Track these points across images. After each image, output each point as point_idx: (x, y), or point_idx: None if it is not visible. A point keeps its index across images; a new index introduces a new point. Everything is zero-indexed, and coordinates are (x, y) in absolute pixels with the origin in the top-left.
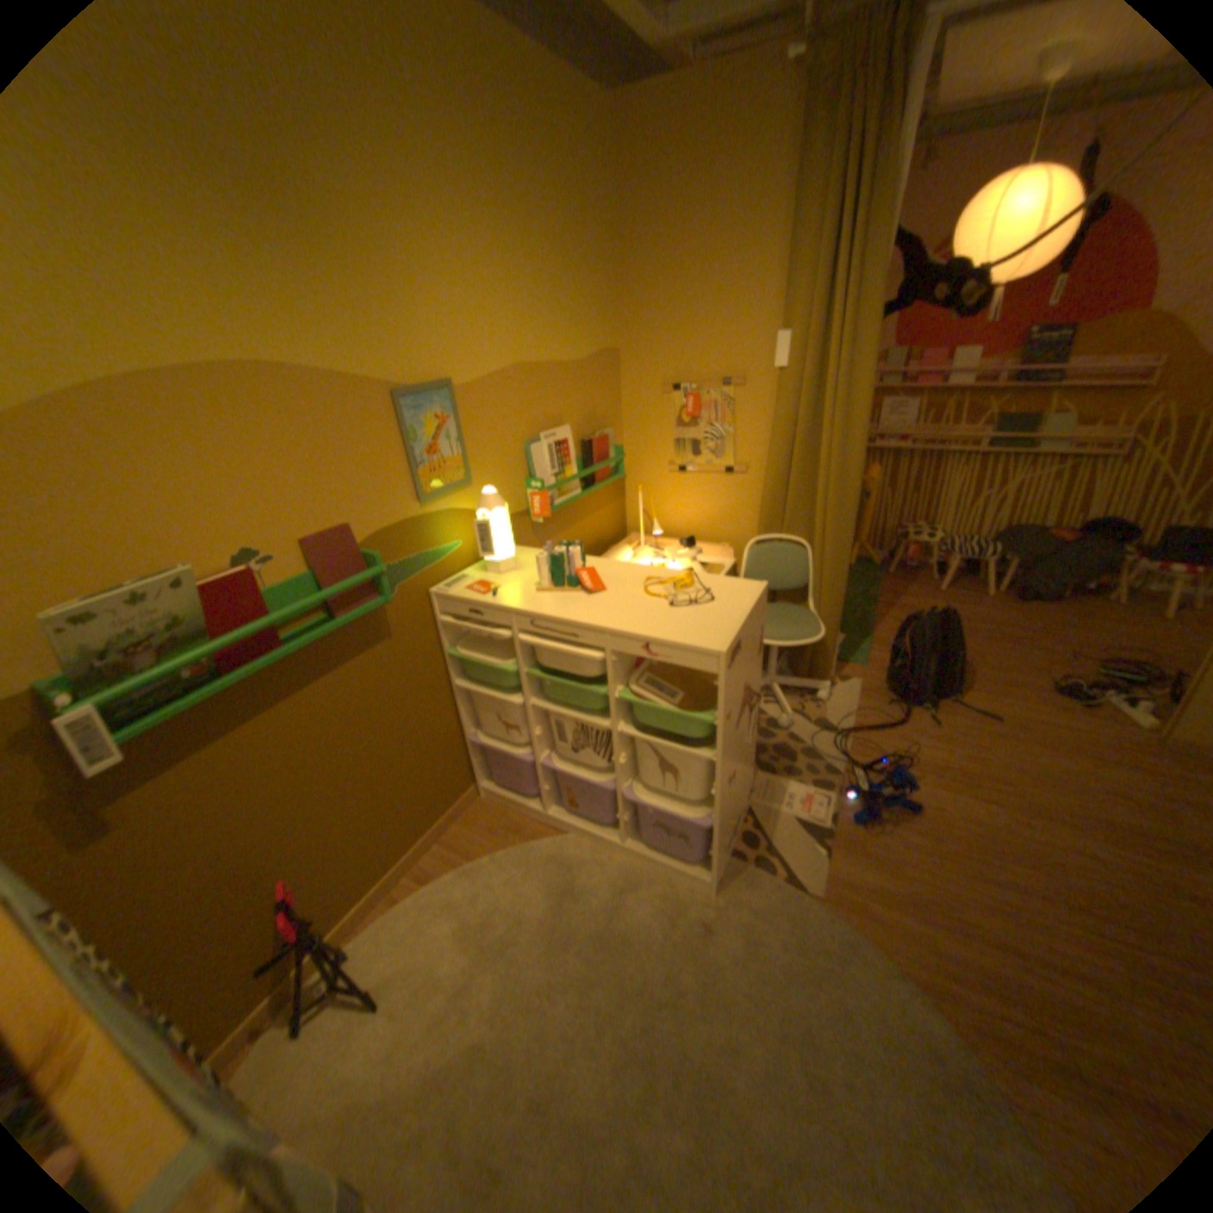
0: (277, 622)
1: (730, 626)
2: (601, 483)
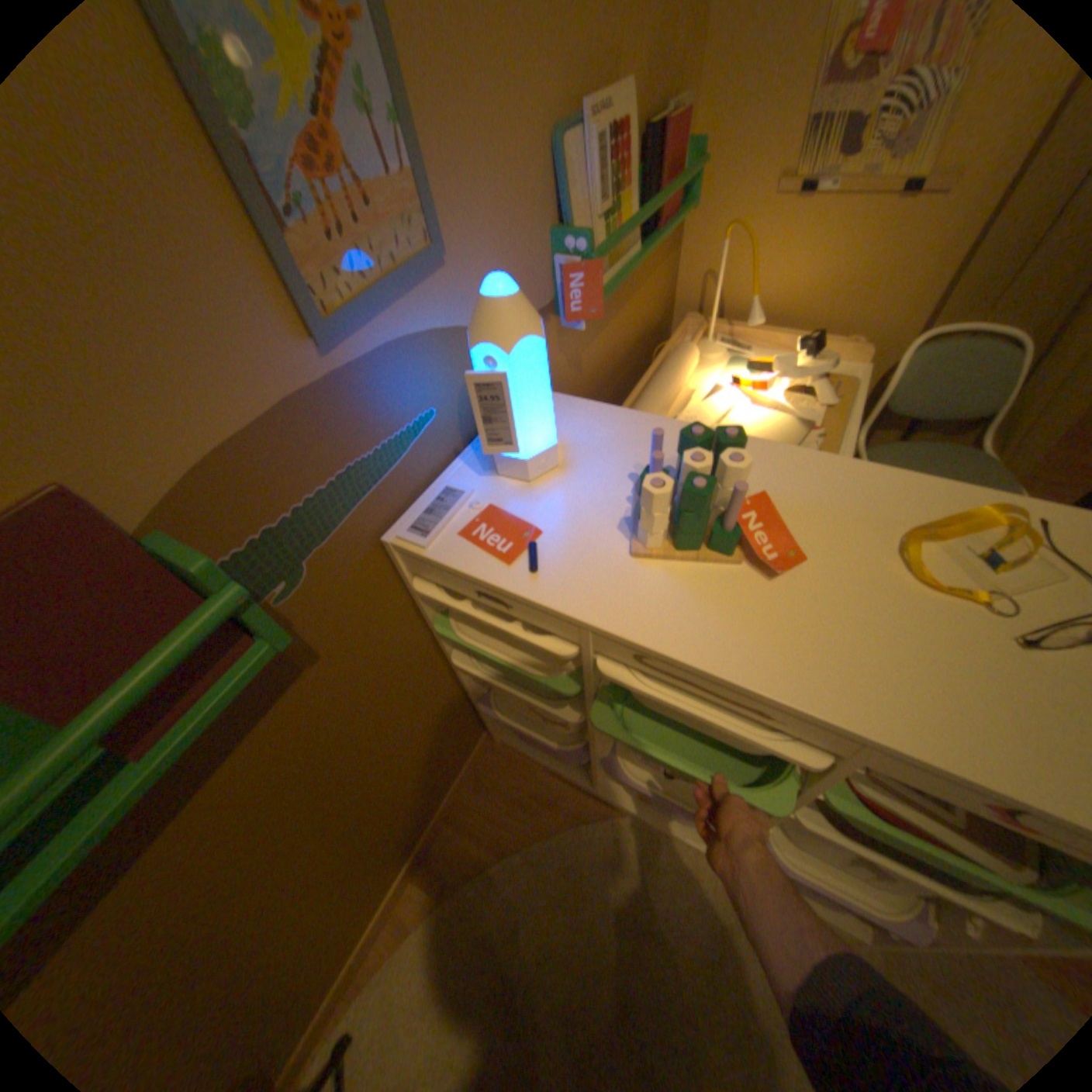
0: None
1: None
2: (669, 222)
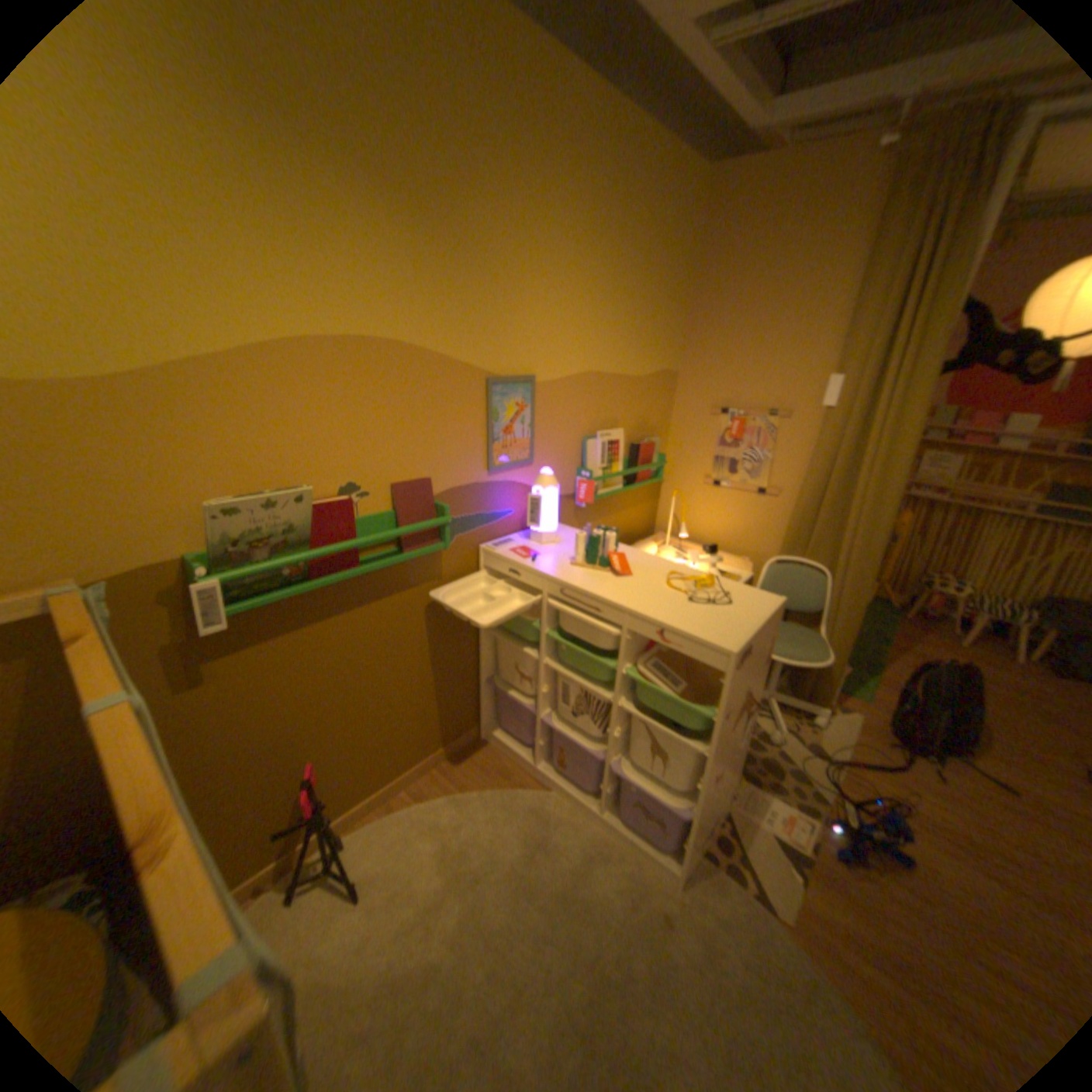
0: (361, 545)
1: (744, 629)
2: (640, 482)
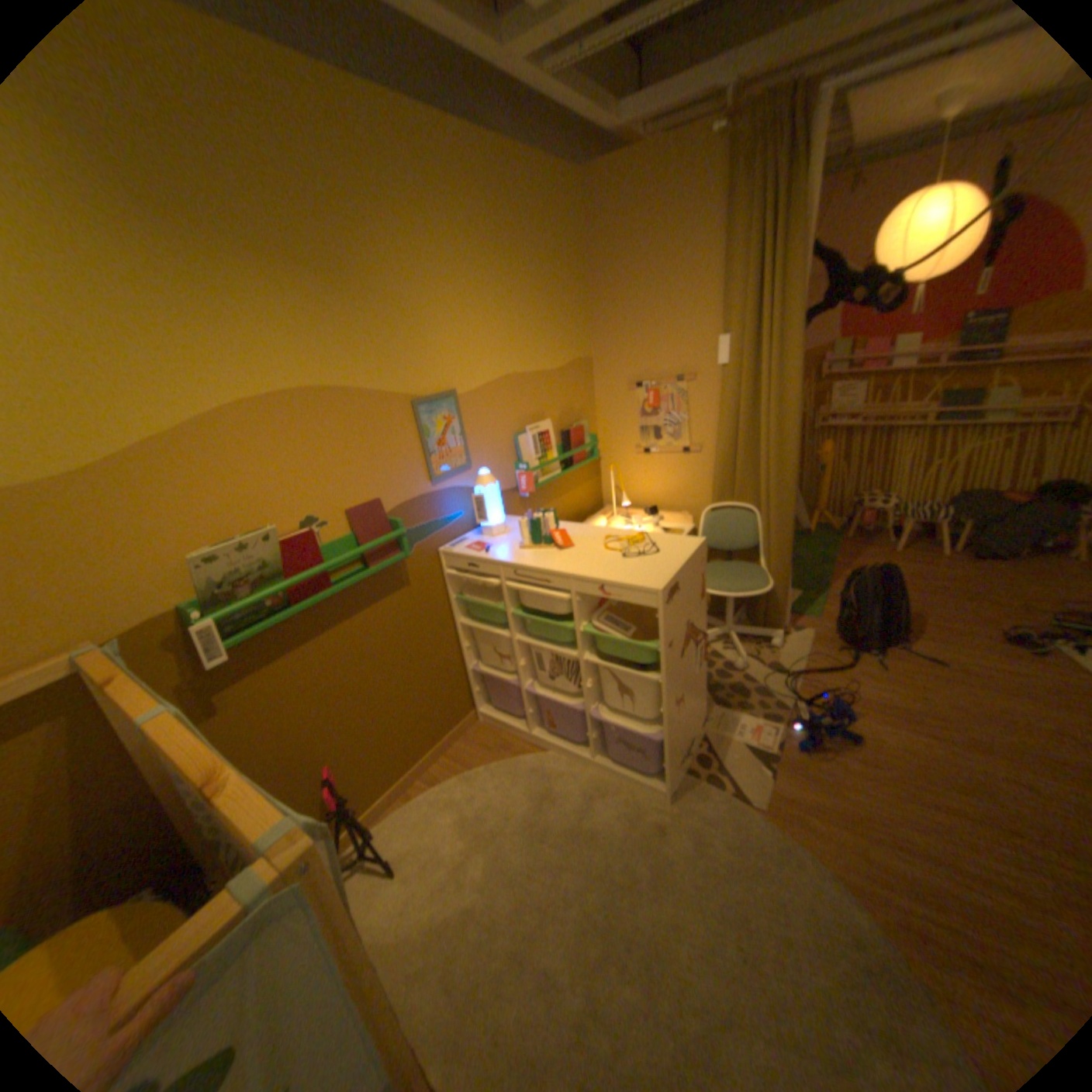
0: (329, 567)
1: (669, 570)
2: (578, 464)
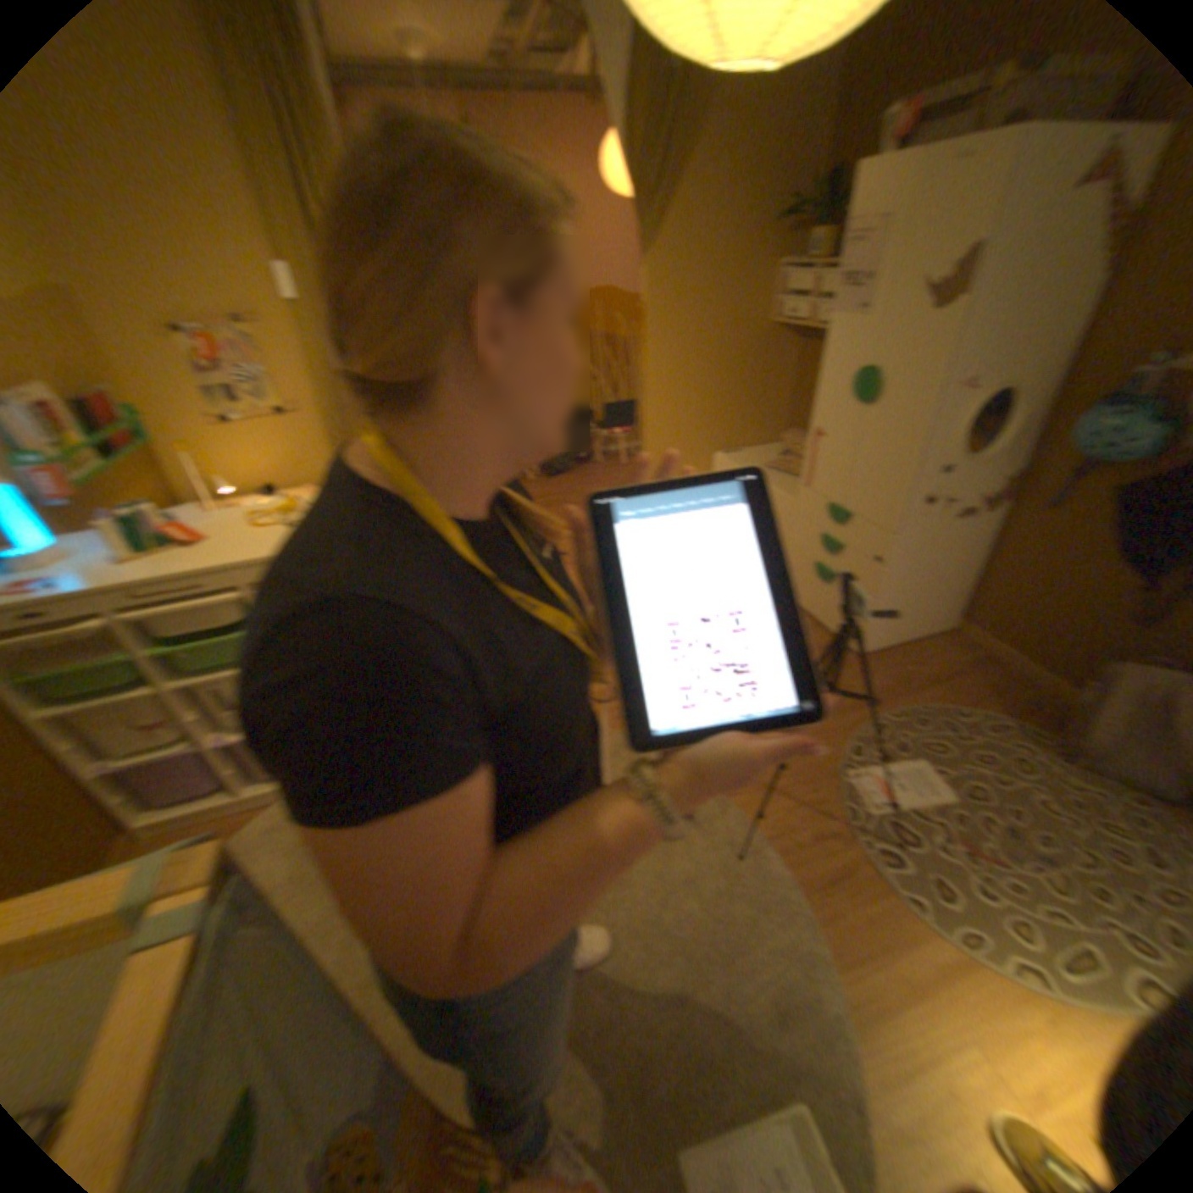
0: None
1: None
2: (116, 449)
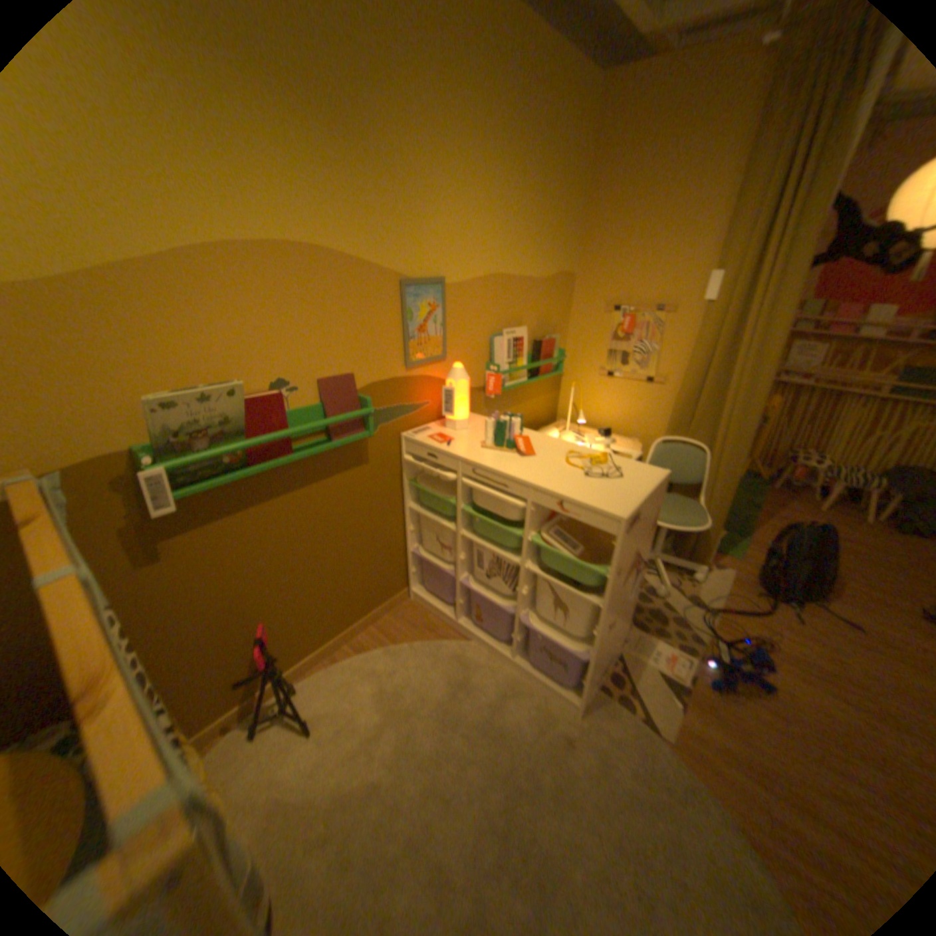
0: (293, 433)
1: (633, 498)
2: (543, 375)
